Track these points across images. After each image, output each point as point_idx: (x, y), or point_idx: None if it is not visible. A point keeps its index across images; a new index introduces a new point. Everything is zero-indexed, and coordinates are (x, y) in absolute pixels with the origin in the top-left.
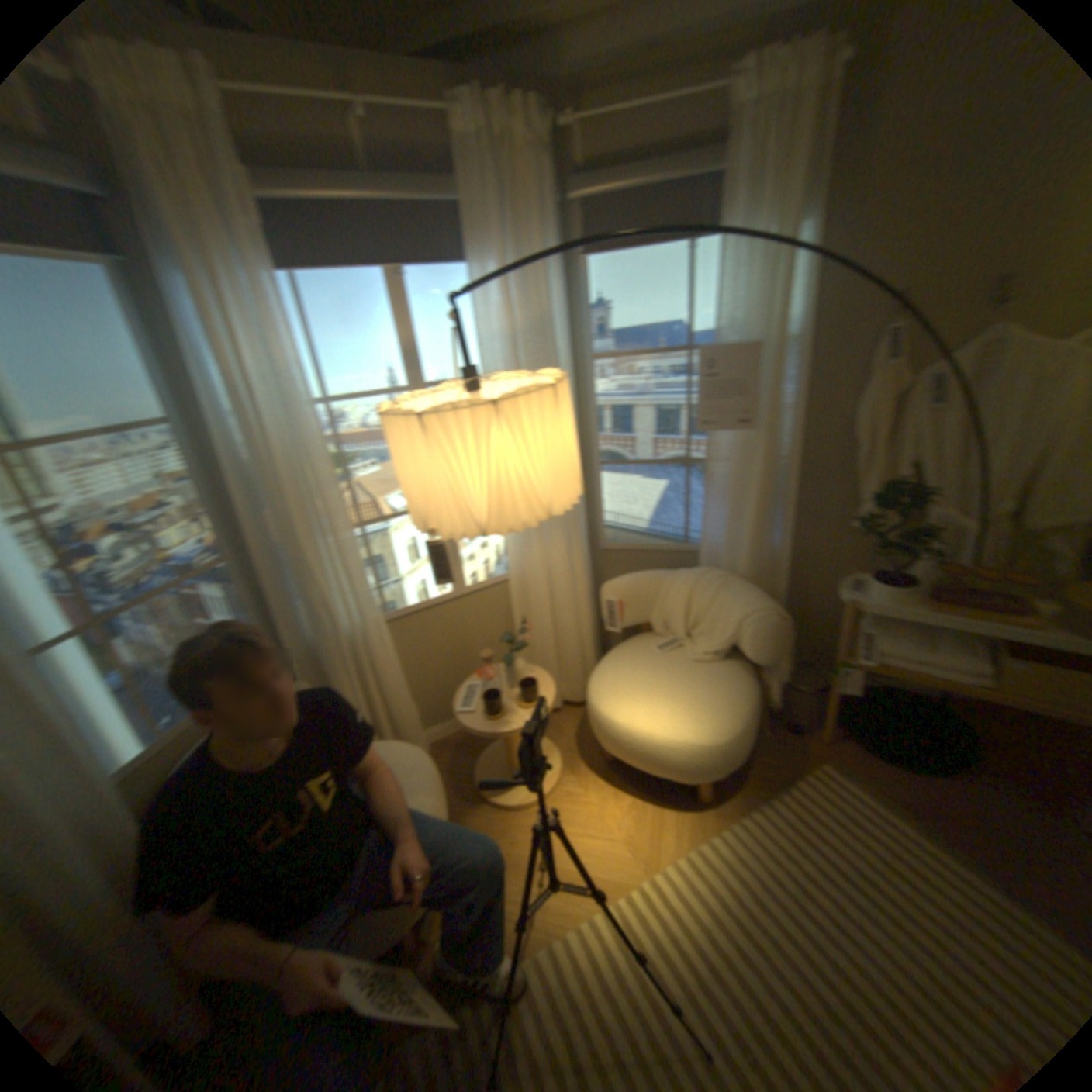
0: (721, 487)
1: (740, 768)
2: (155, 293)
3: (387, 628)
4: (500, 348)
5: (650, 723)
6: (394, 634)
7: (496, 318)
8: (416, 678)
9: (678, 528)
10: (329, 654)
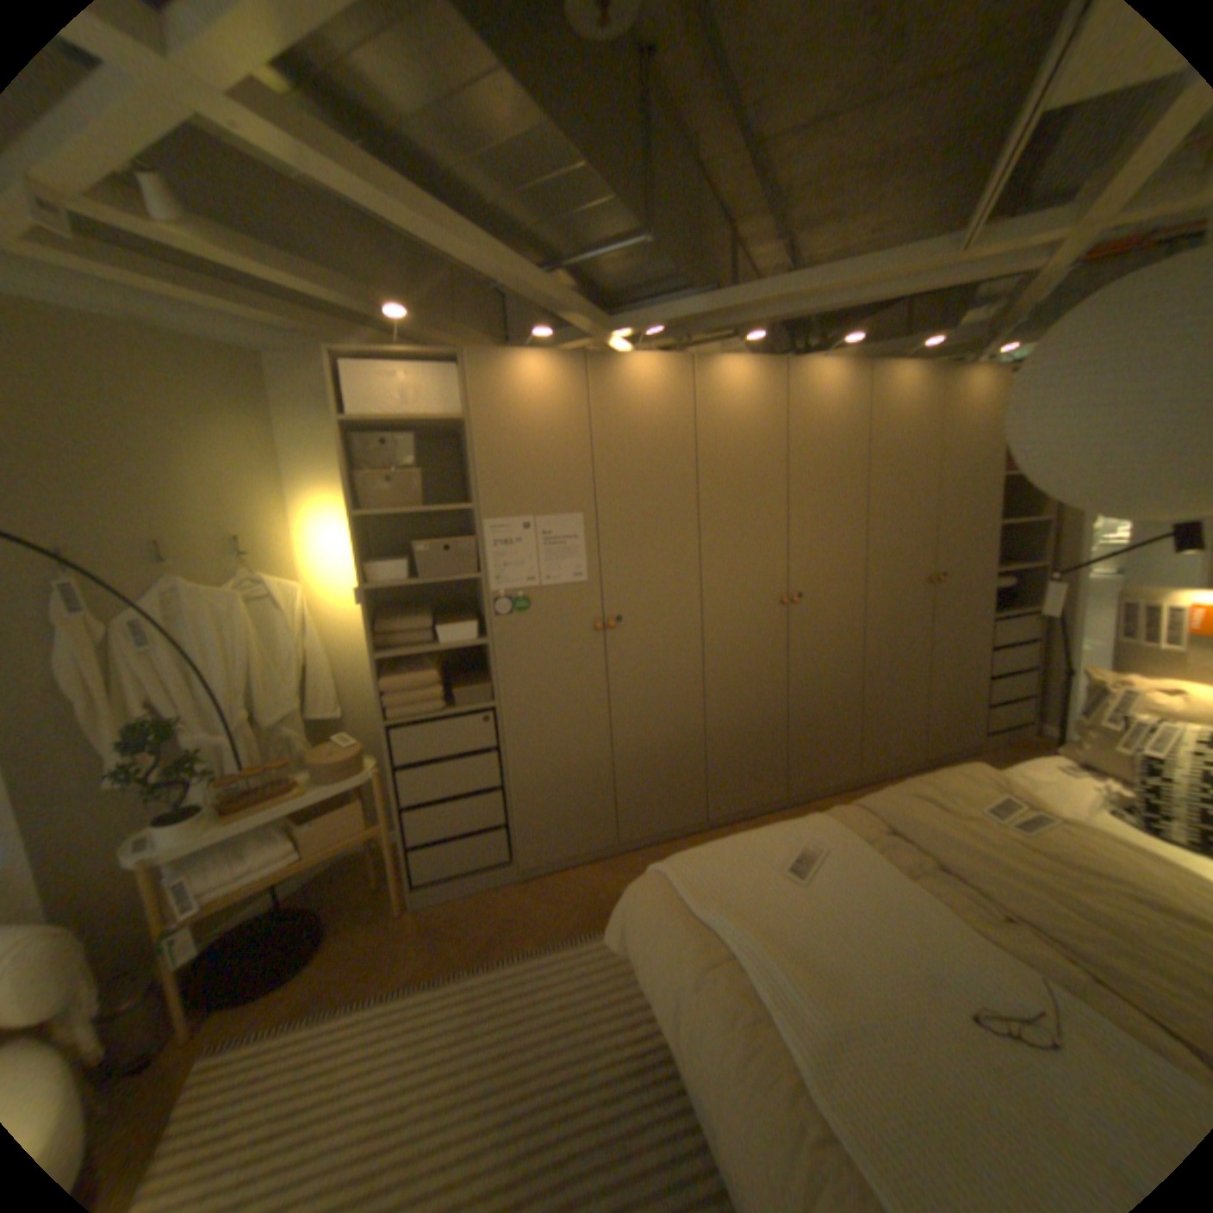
0: None
1: None
2: None
3: None
4: None
5: None
6: None
7: None
8: None
9: None
10: None
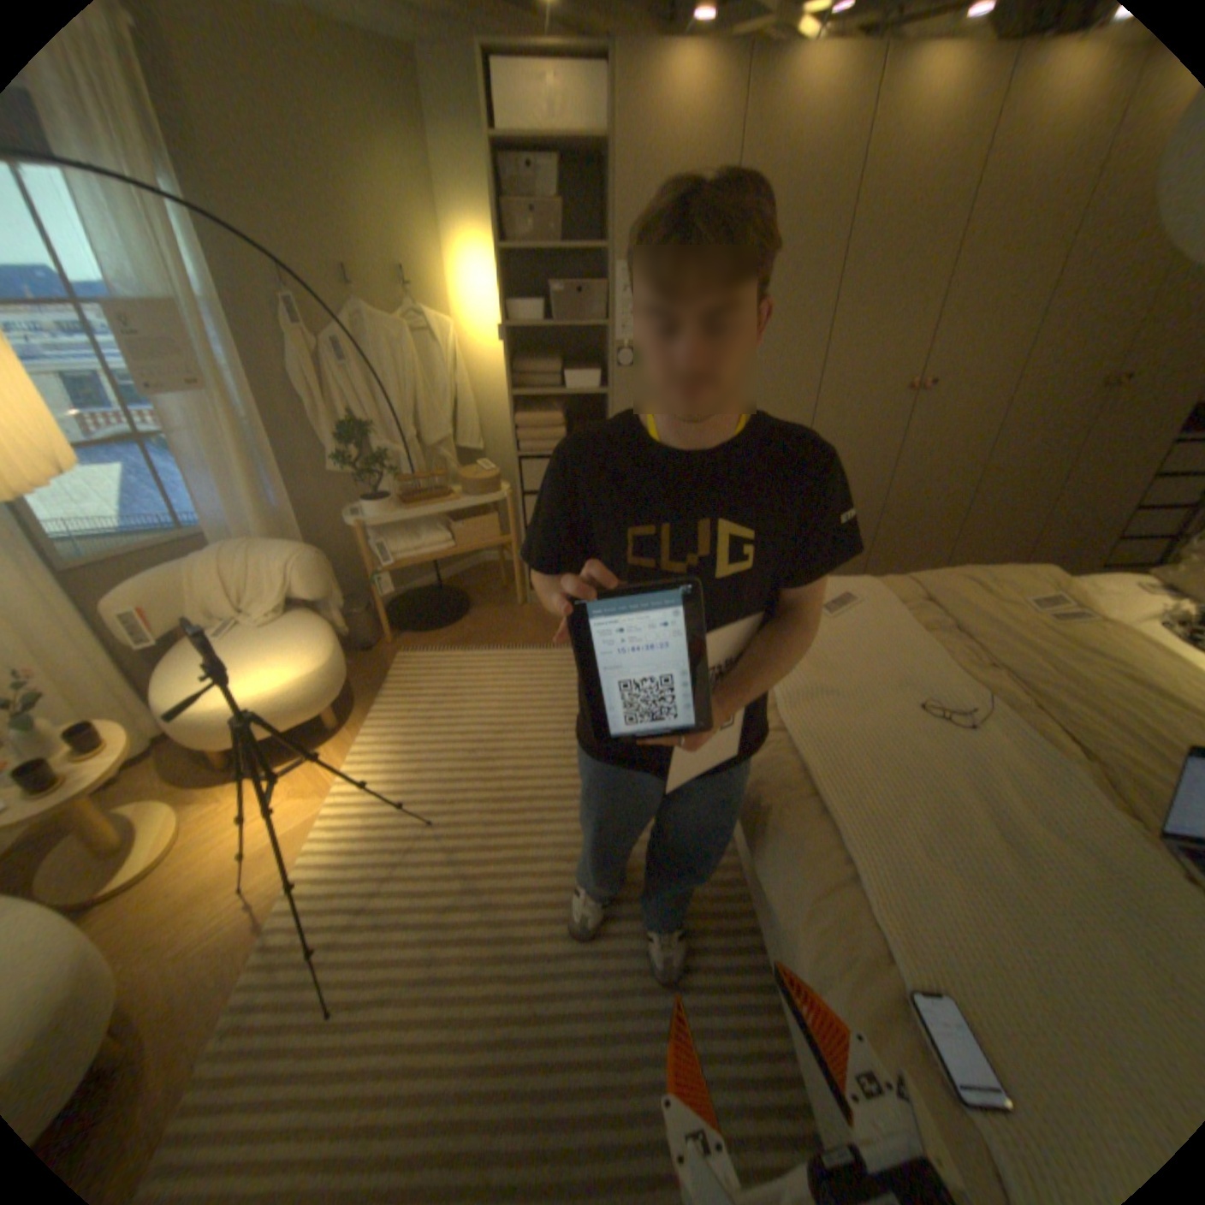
0: (192, 458)
1: (343, 683)
2: None
3: None
4: None
5: (251, 688)
6: None
7: None
8: None
9: (159, 516)
10: None
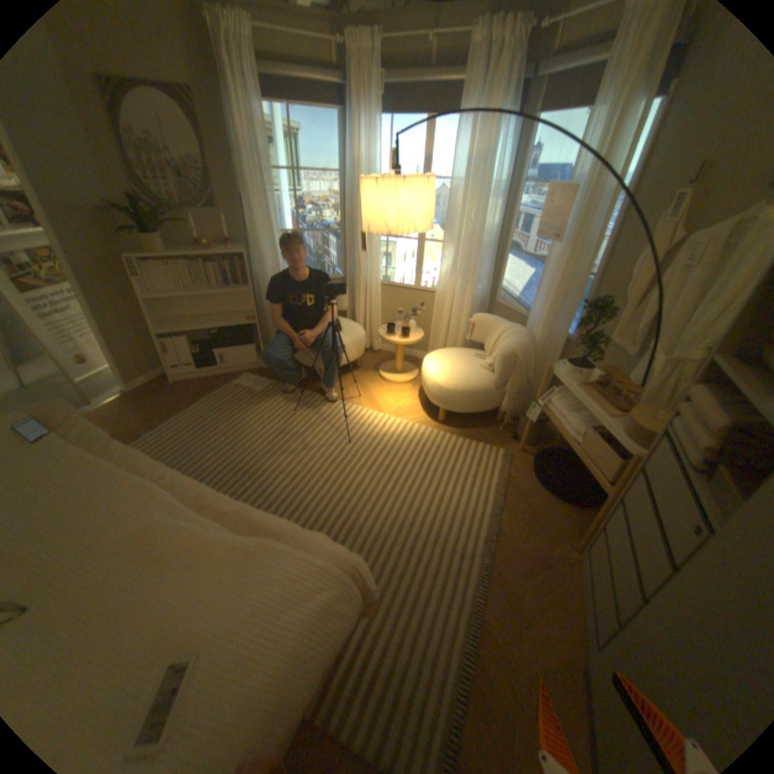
0: (546, 280)
1: (453, 410)
2: (348, 122)
3: (378, 285)
4: (466, 164)
5: (430, 367)
6: (385, 292)
7: (469, 147)
8: (387, 317)
9: (530, 303)
10: (355, 282)
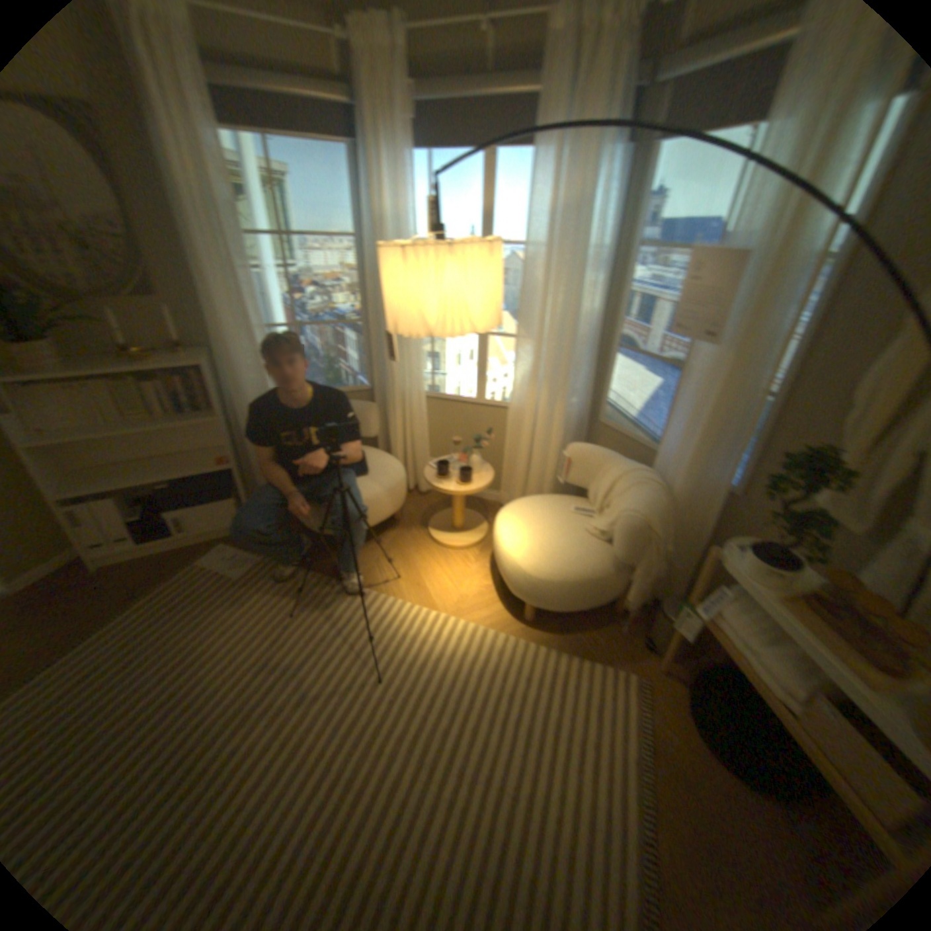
0: (687, 398)
1: (548, 610)
2: (361, 161)
3: (420, 399)
4: (547, 221)
5: (508, 536)
6: (432, 408)
7: (549, 195)
8: (438, 443)
9: (657, 427)
10: (385, 396)
